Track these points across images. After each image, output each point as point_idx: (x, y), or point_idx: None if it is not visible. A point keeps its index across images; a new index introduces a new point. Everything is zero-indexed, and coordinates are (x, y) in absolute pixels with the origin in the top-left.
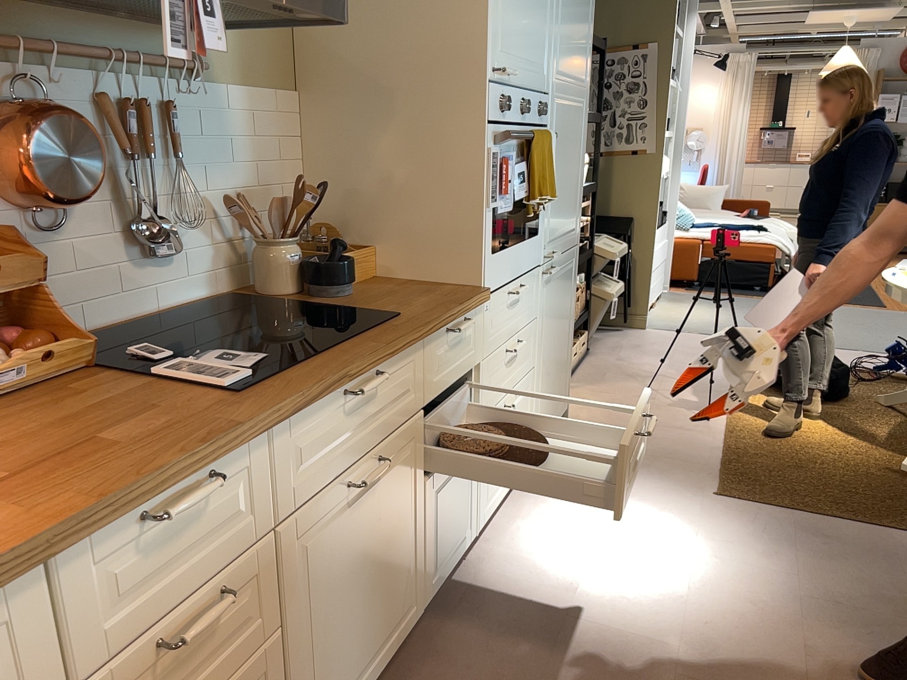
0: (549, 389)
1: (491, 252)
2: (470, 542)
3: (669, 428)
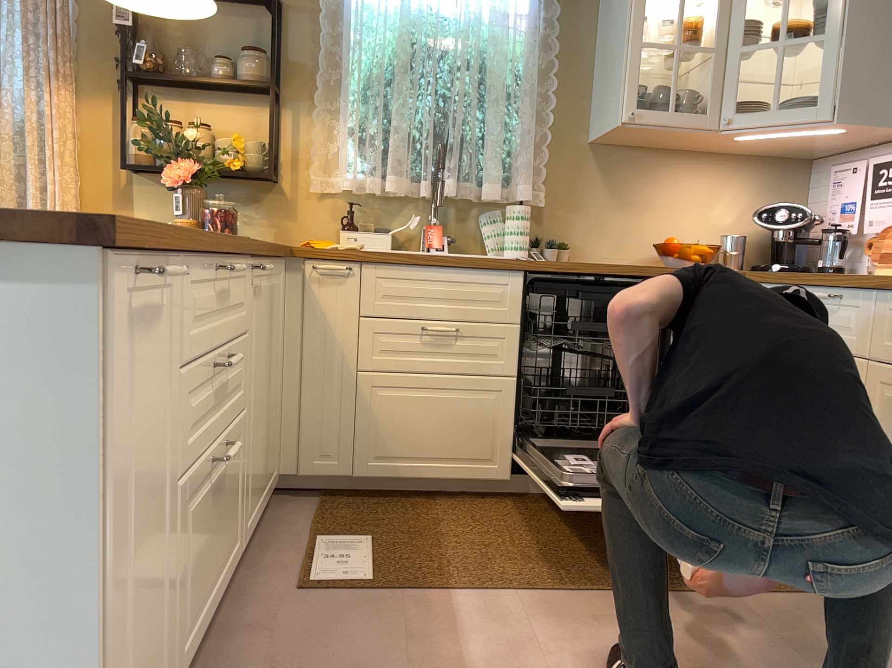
0: None
1: None
2: None
3: None
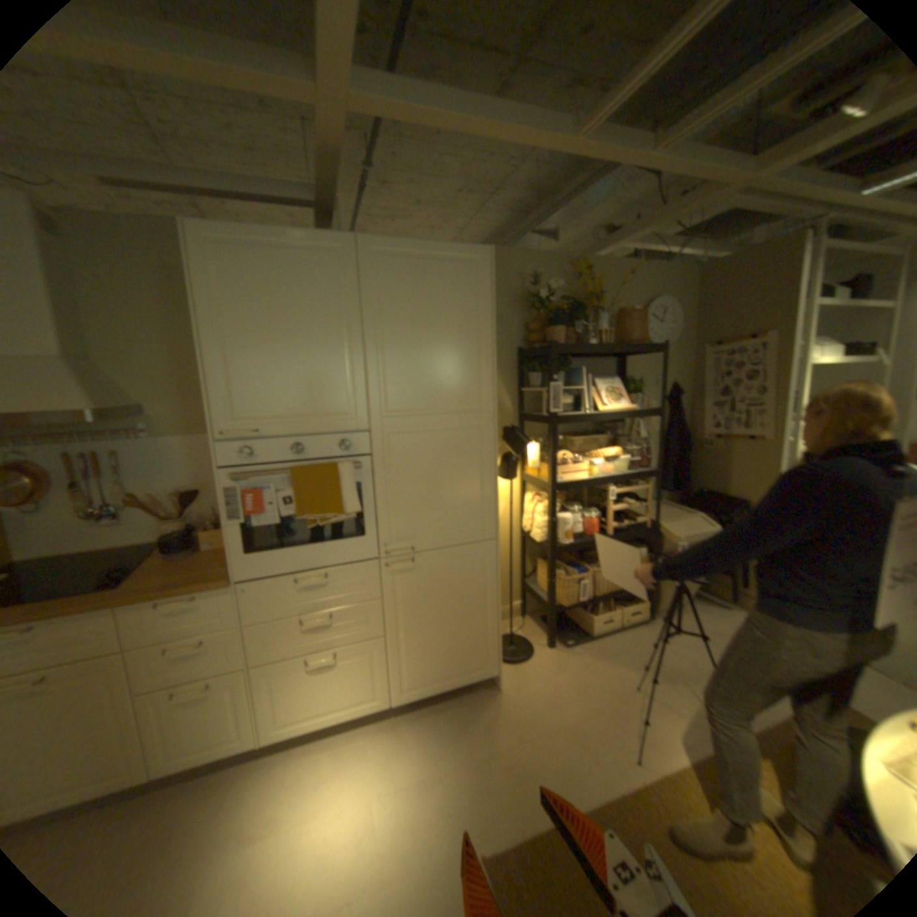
0: (431, 657)
1: (244, 554)
2: (246, 752)
3: (582, 750)
